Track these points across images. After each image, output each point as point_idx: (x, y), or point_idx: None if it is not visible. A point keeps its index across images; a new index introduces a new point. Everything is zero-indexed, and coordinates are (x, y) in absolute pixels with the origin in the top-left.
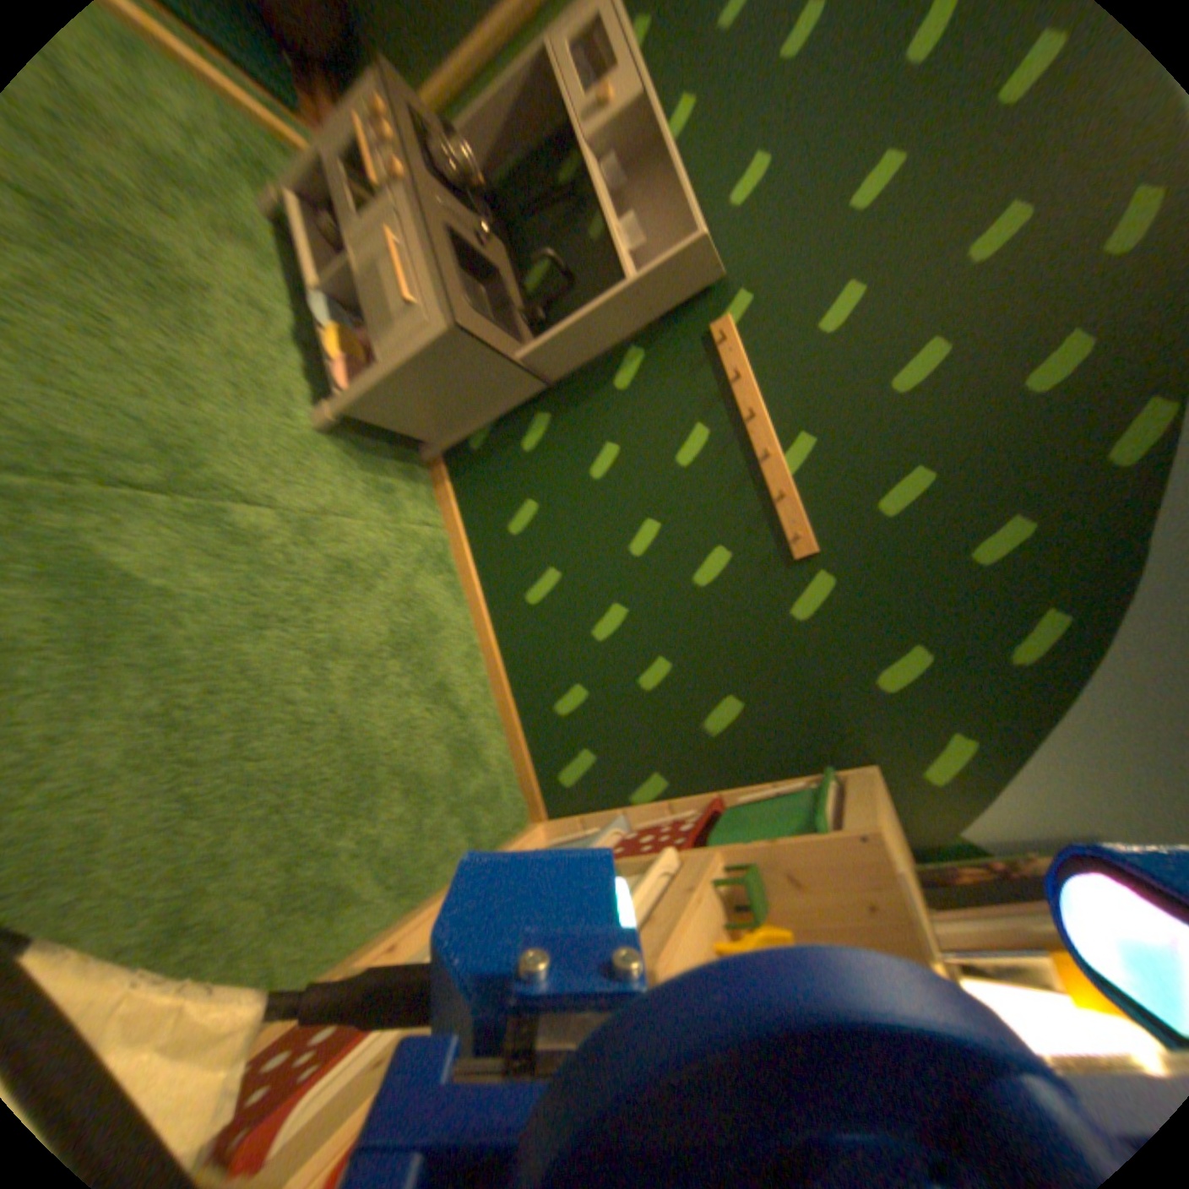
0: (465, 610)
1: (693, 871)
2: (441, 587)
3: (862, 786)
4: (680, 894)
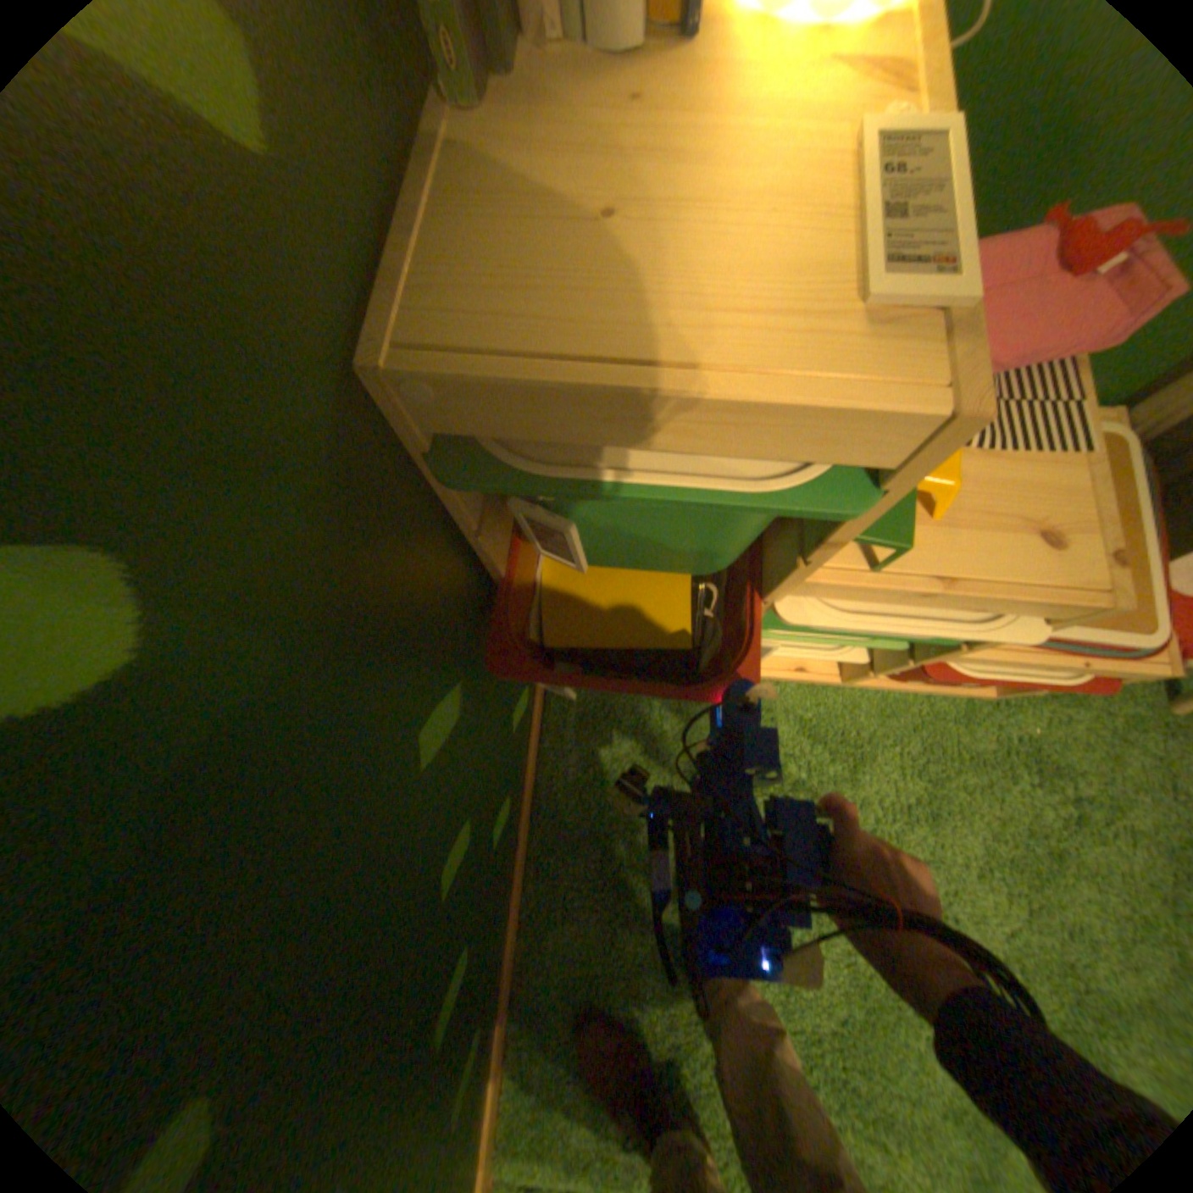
0: (524, 1006)
1: (852, 590)
2: (558, 1059)
3: (554, 404)
4: (922, 597)
